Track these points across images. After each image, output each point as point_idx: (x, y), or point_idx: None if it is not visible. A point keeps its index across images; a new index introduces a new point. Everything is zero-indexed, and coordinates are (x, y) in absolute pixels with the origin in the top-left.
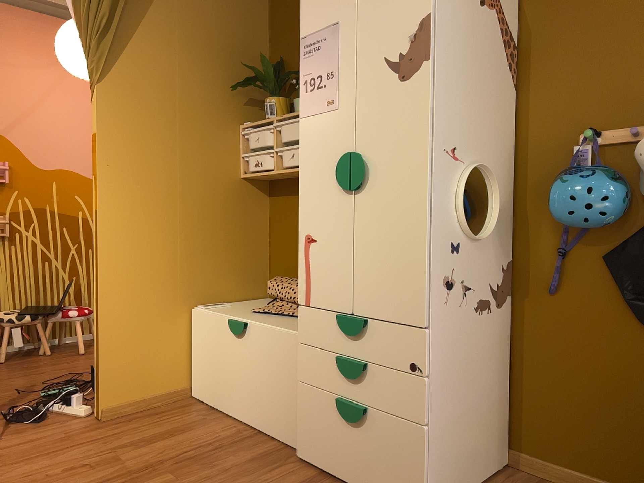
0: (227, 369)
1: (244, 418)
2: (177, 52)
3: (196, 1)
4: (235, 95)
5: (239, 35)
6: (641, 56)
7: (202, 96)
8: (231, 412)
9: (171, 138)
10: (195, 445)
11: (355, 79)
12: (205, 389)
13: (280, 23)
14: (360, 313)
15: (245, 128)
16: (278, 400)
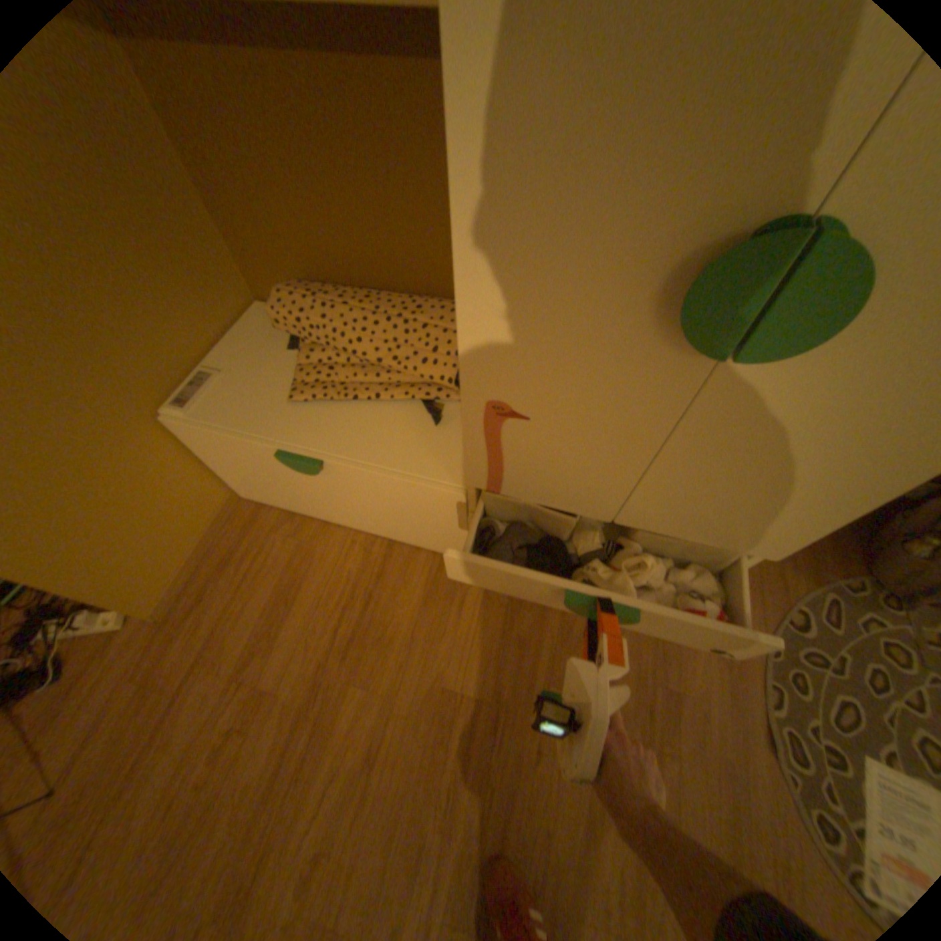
0: (303, 491)
1: (360, 528)
2: None
3: None
4: None
5: None
6: None
7: None
8: (333, 520)
9: None
10: (335, 607)
11: None
12: (266, 497)
13: None
14: (631, 524)
15: None
16: (421, 529)
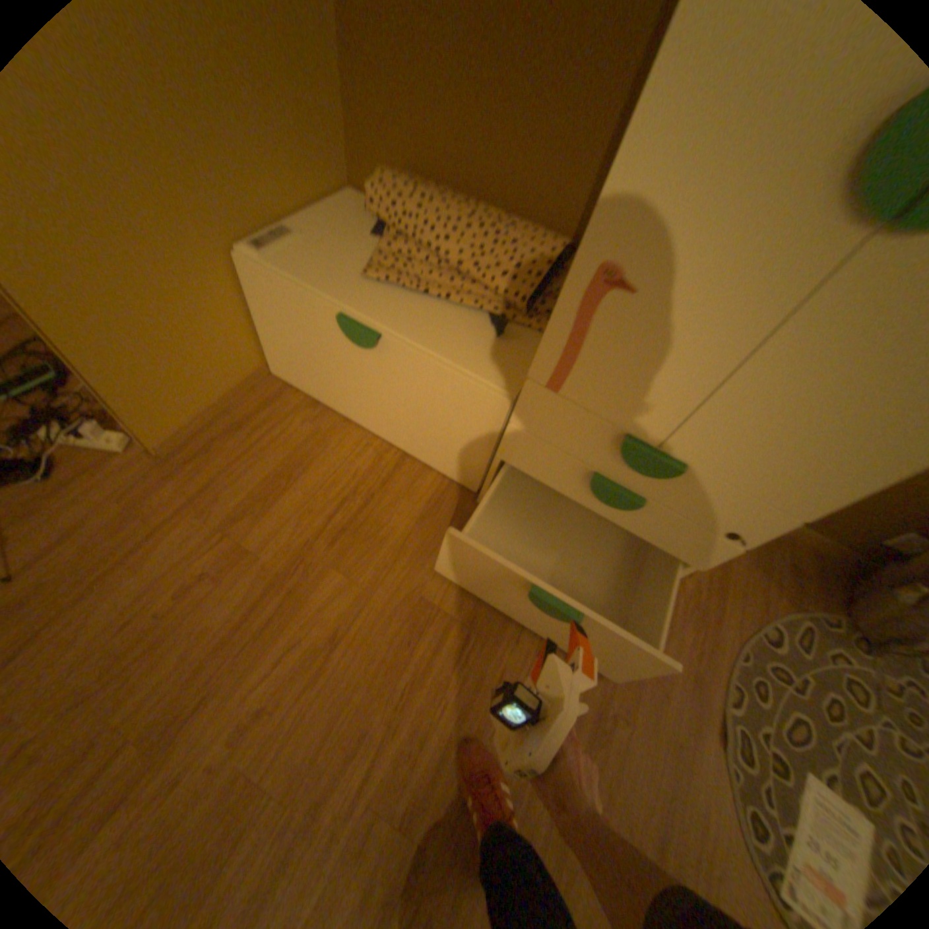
0: (341, 373)
1: (379, 432)
2: None
3: None
4: None
5: None
6: None
7: None
8: (355, 418)
9: None
10: (336, 496)
11: None
12: (297, 376)
13: None
14: (678, 452)
15: None
16: (444, 442)
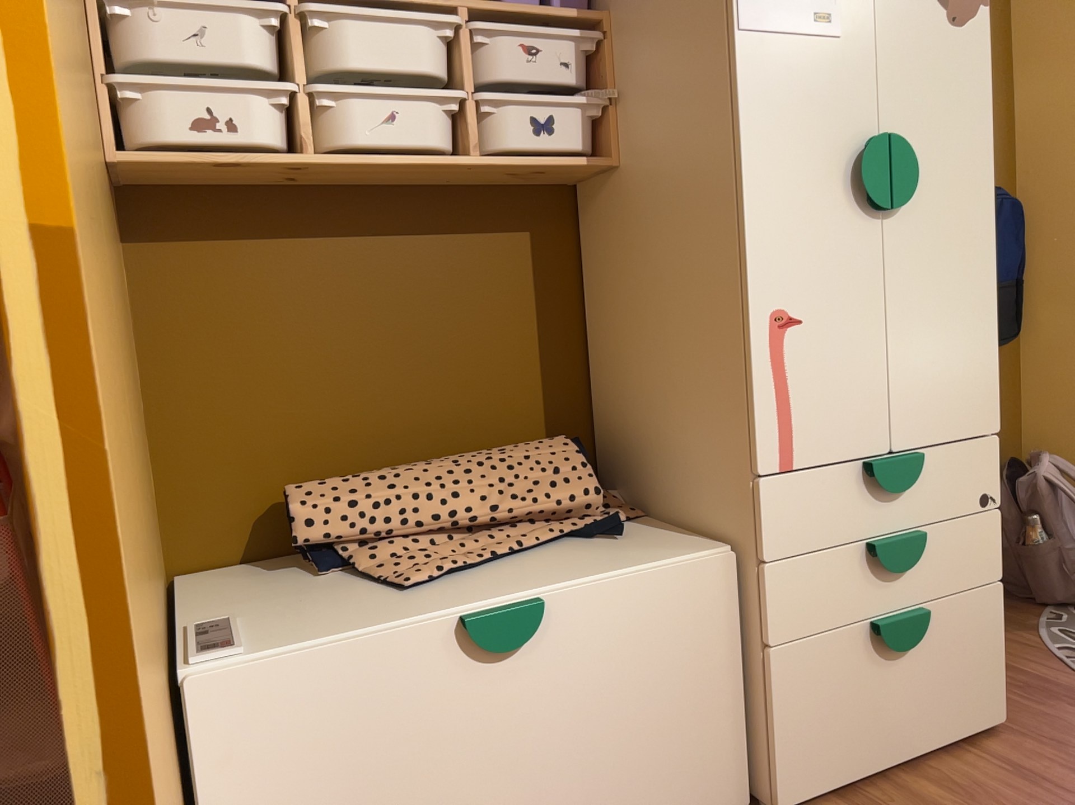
0: (456, 782)
1: None
2: None
3: None
4: None
5: None
6: None
7: None
8: None
9: None
10: None
11: None
12: None
13: None
14: (904, 443)
15: None
16: (675, 739)
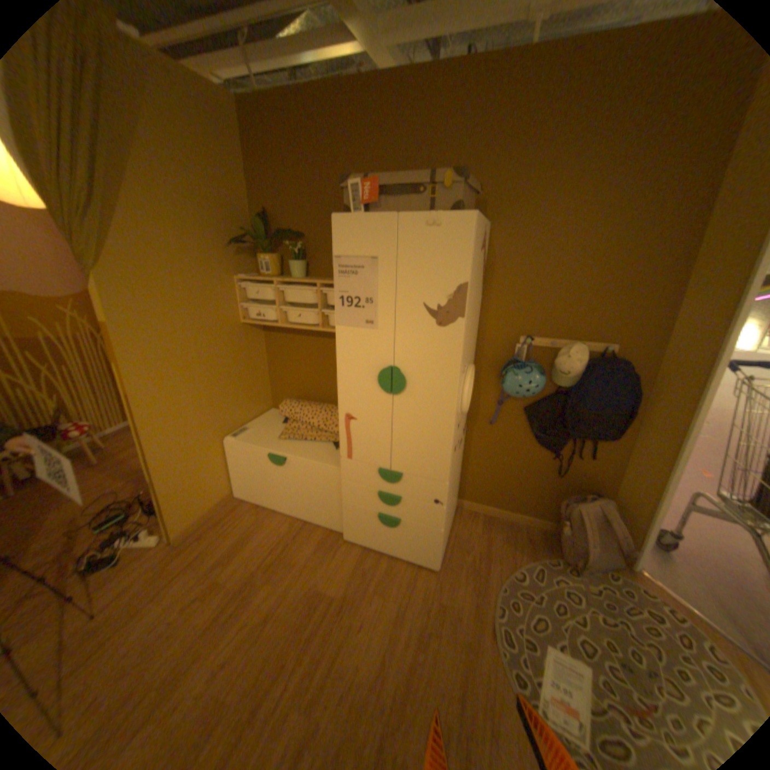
0: (270, 485)
1: (290, 514)
2: (164, 214)
3: (171, 149)
4: (224, 248)
5: (219, 183)
6: (565, 295)
7: (196, 257)
8: (278, 510)
9: (178, 306)
10: (268, 550)
11: (394, 312)
12: (248, 495)
13: (257, 170)
14: (396, 470)
15: (241, 281)
16: (321, 506)
